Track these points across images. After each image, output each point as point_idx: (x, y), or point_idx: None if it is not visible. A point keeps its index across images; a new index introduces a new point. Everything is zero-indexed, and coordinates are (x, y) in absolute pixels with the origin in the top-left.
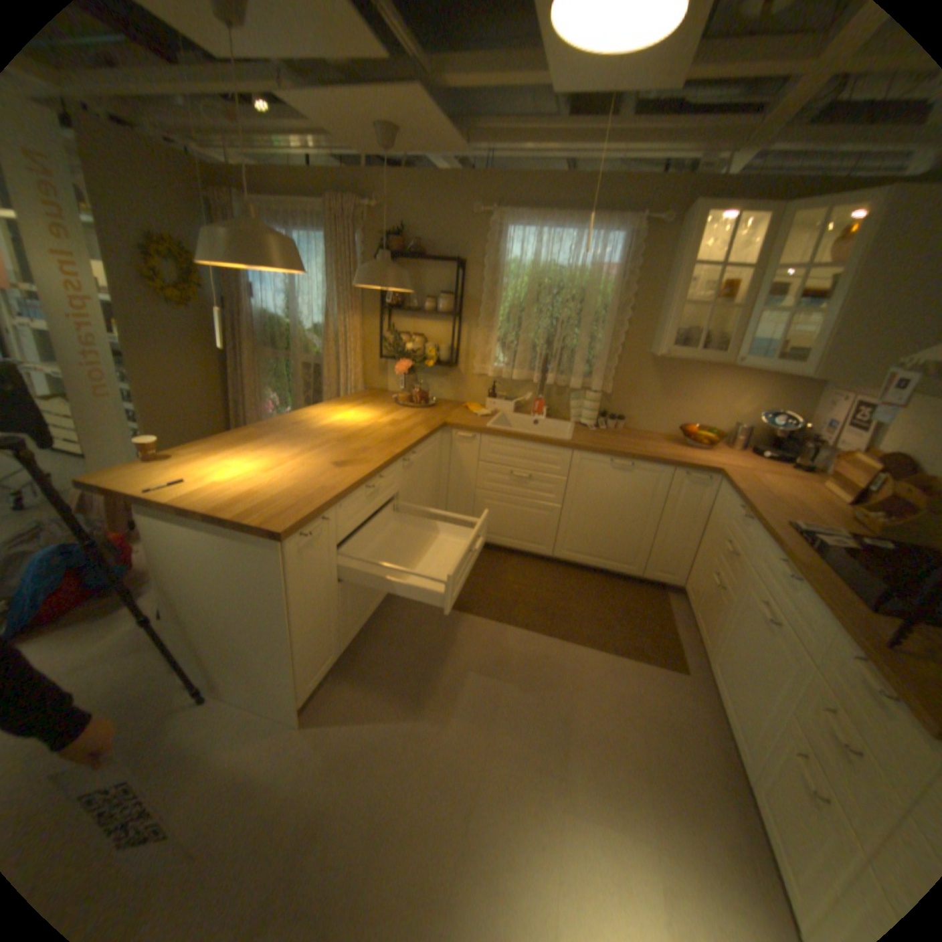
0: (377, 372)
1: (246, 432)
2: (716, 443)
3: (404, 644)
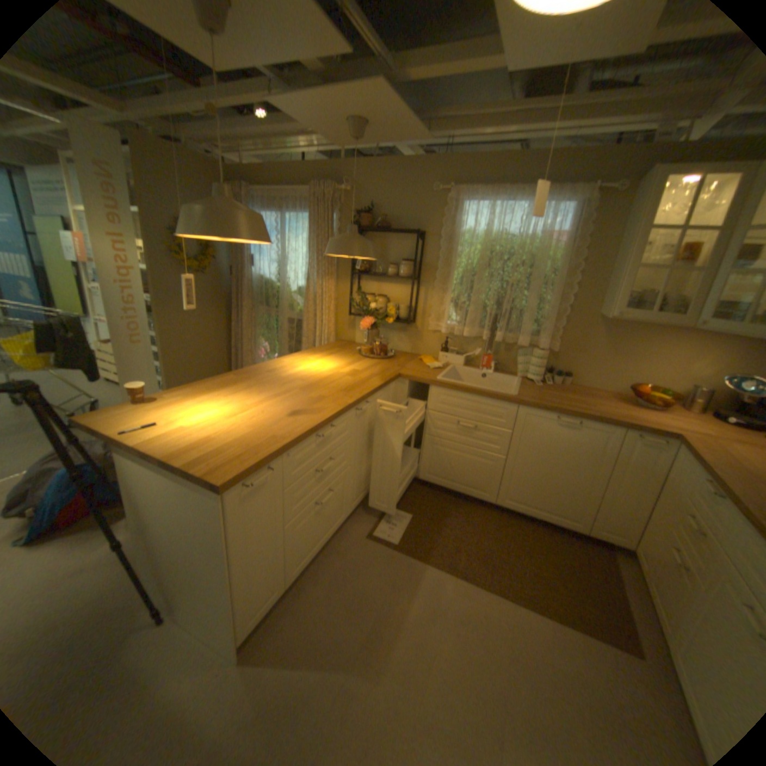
0: (347, 327)
1: (225, 378)
2: (672, 405)
3: (346, 584)
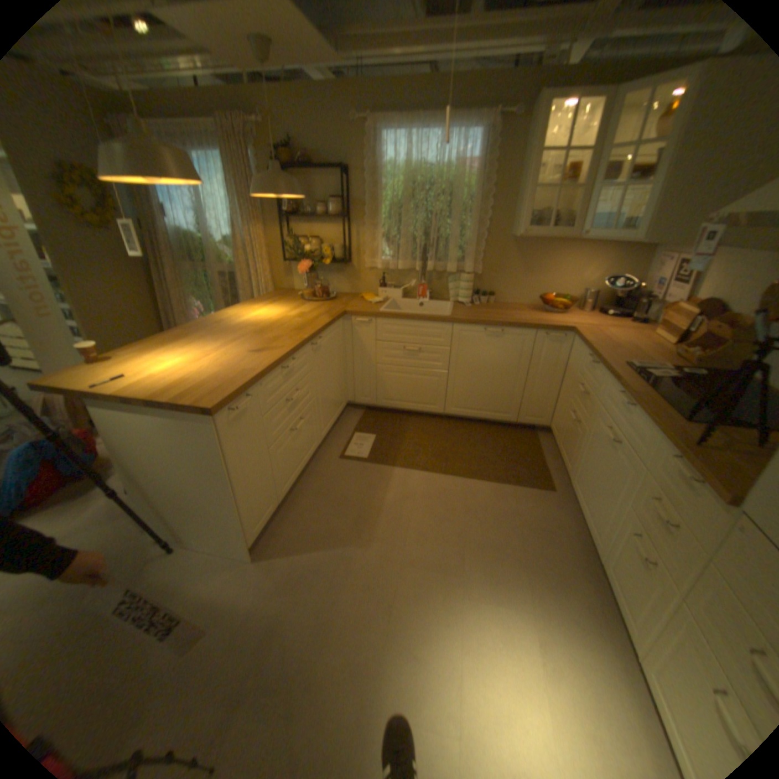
0: (283, 275)
1: (174, 334)
2: (569, 308)
3: (329, 493)
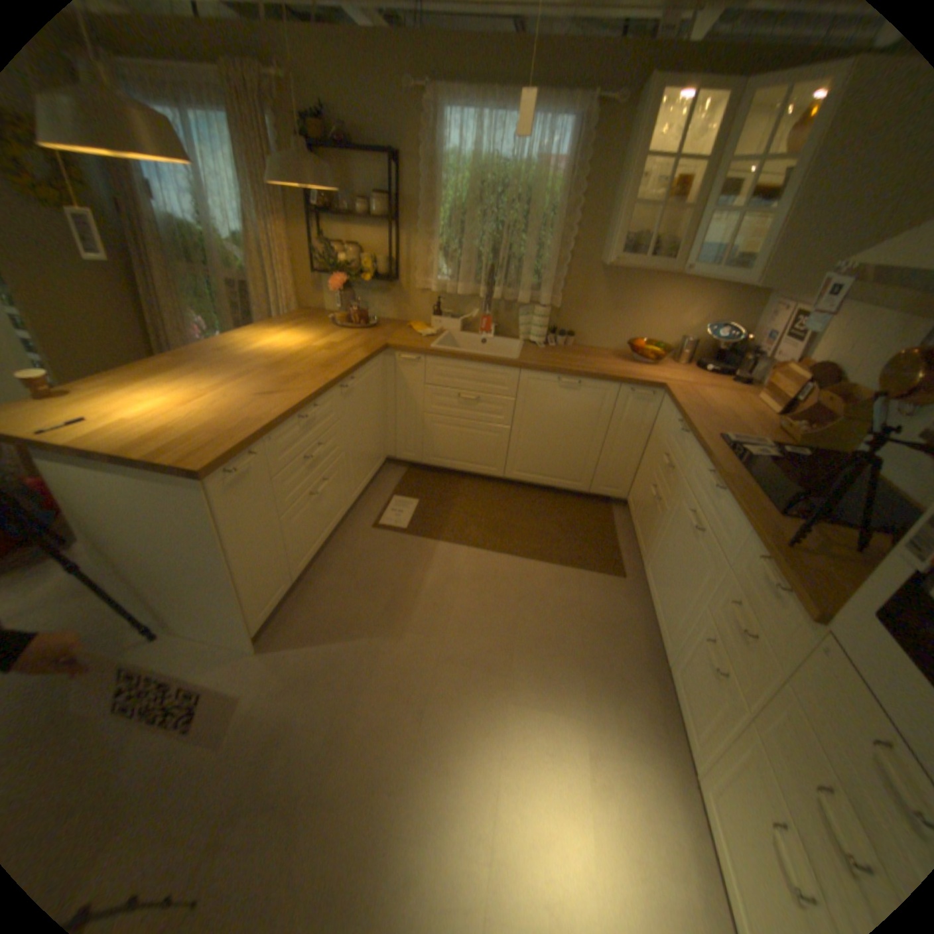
0: (312, 290)
1: (160, 362)
2: (662, 359)
3: (357, 570)
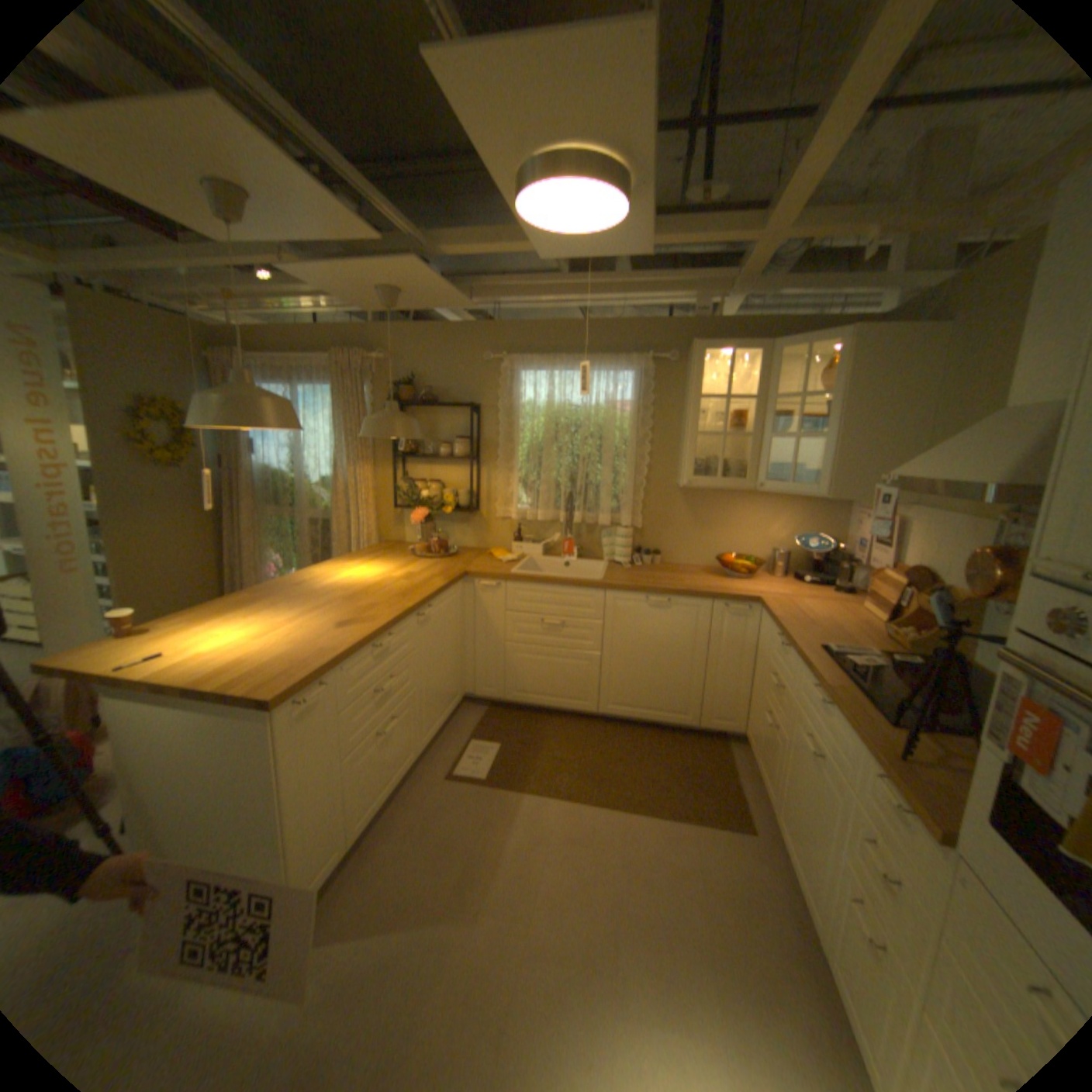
0: (393, 523)
1: (239, 598)
2: (755, 572)
3: (425, 834)
